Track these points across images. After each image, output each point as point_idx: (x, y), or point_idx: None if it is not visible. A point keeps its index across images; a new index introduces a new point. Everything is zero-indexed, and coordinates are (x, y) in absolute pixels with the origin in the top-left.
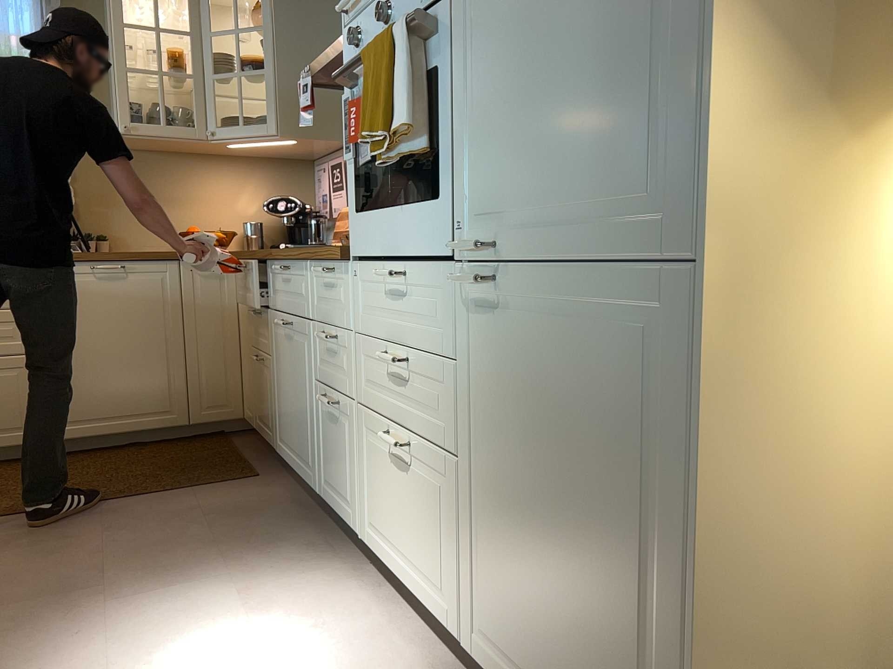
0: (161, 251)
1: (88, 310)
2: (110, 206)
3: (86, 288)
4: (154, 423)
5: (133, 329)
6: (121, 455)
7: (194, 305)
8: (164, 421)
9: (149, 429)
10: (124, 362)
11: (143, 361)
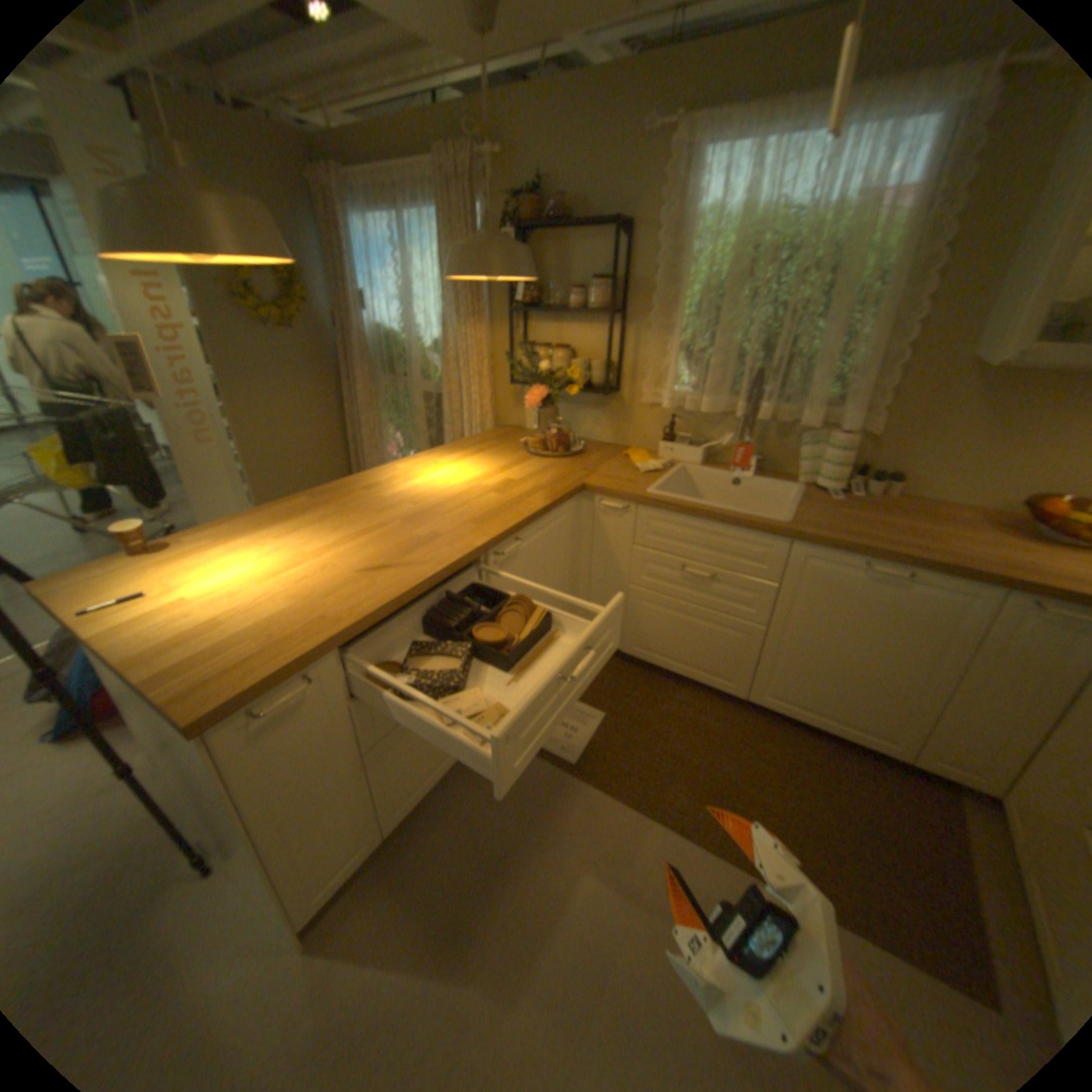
0: (986, 563)
1: (841, 607)
2: (927, 437)
3: (850, 584)
4: (867, 743)
5: (891, 647)
6: (816, 756)
7: (1003, 652)
8: (881, 748)
9: (859, 745)
10: (860, 674)
11: (886, 683)
